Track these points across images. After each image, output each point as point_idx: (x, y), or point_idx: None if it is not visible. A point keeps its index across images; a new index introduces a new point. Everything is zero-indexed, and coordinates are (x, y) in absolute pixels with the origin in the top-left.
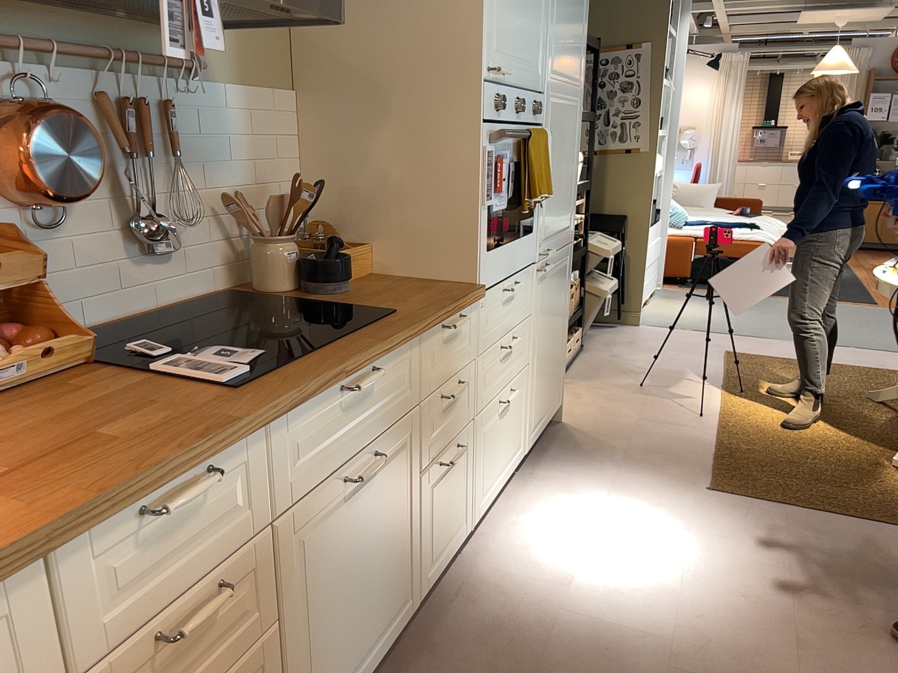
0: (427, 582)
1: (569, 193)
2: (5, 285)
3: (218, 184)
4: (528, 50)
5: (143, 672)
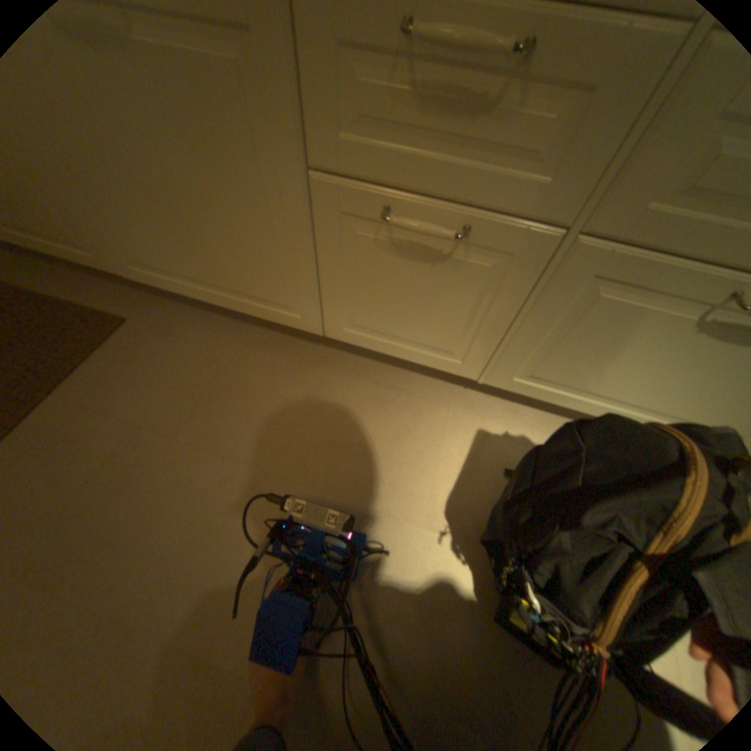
0: (342, 337)
1: None
2: None
3: None
4: None
5: None
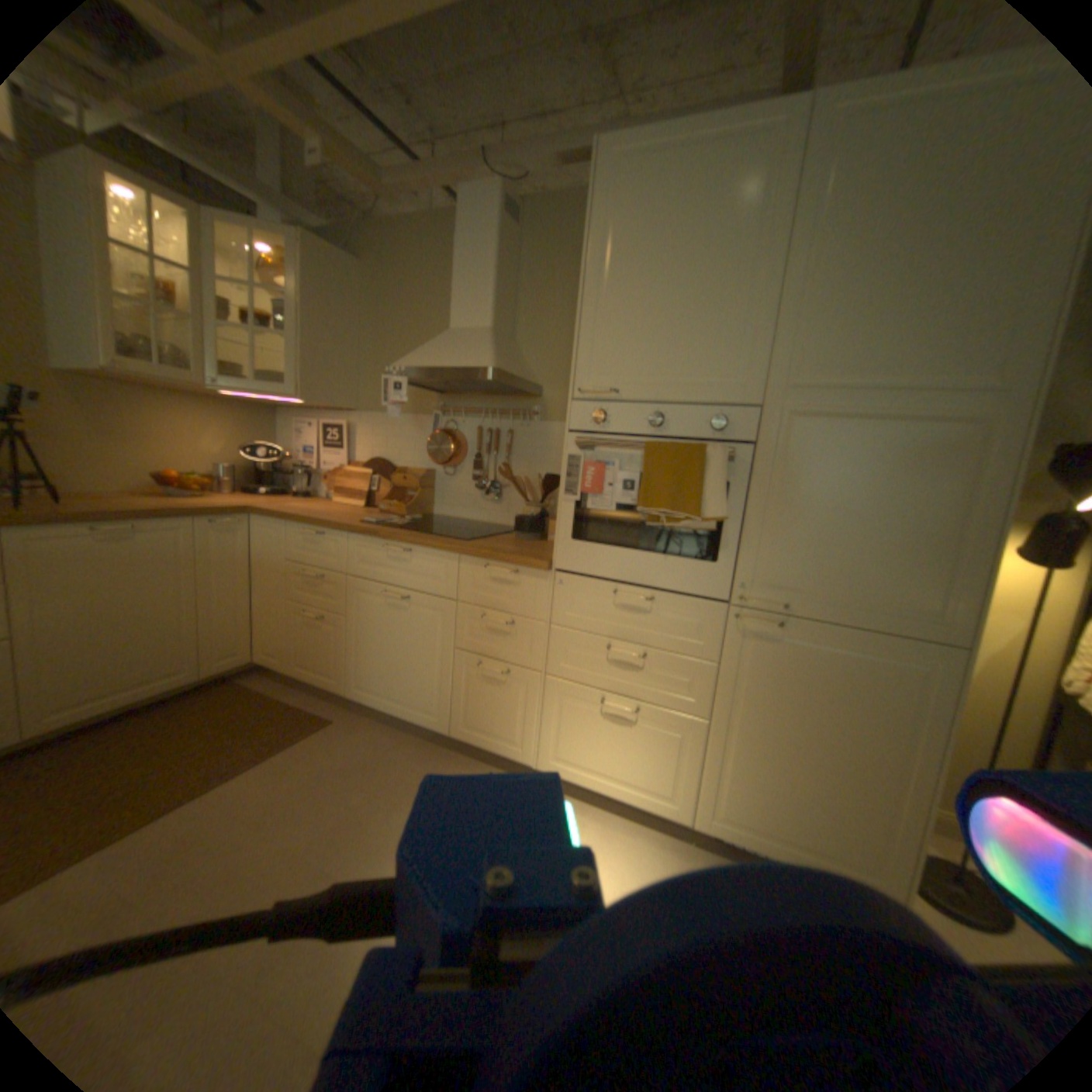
0: (457, 734)
1: (935, 556)
2: (406, 485)
3: (533, 472)
4: (693, 358)
5: (298, 579)
